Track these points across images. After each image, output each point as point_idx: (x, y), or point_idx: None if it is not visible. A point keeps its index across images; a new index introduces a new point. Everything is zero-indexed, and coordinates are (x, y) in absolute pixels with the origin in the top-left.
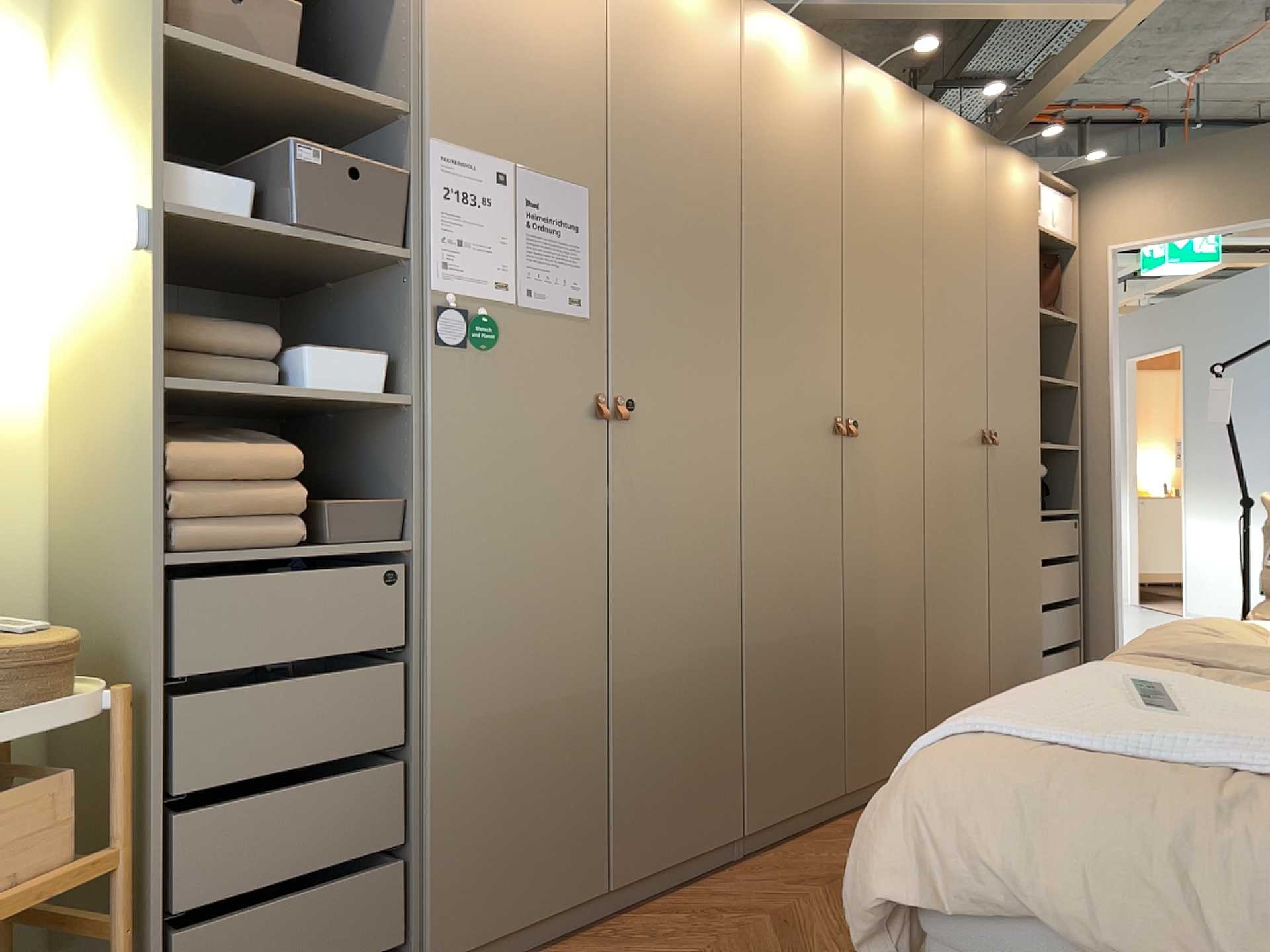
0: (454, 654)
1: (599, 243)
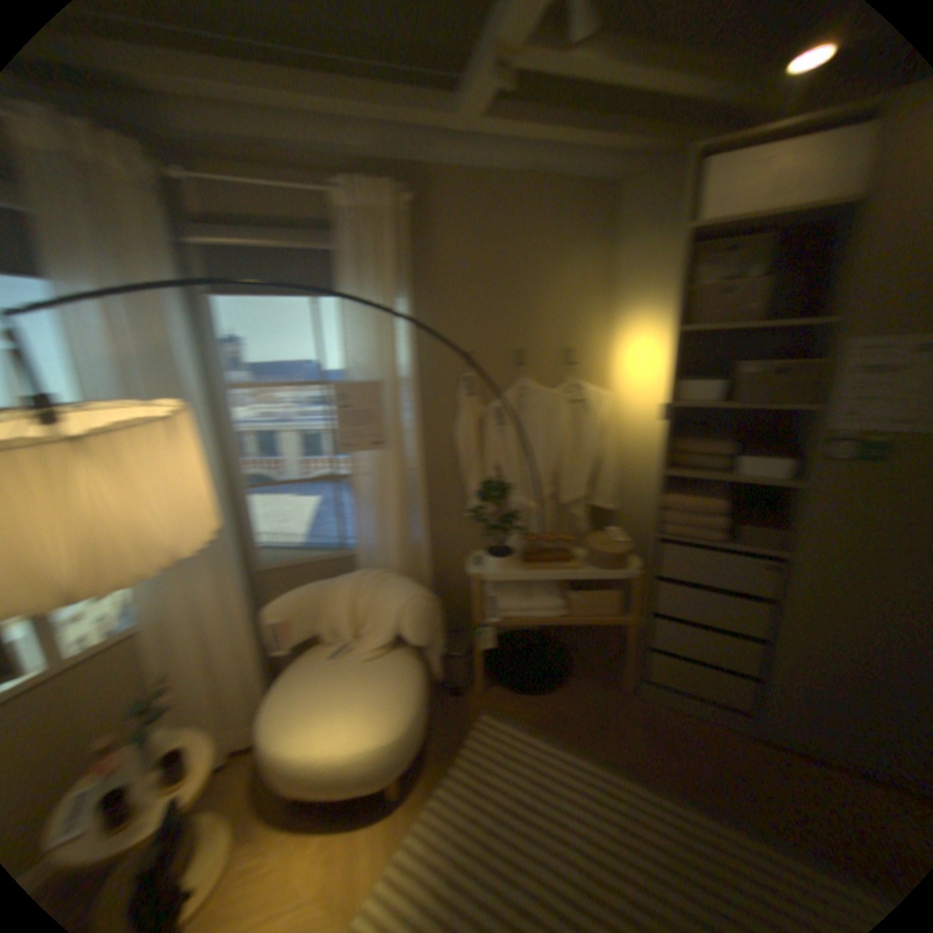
0: (811, 615)
1: None
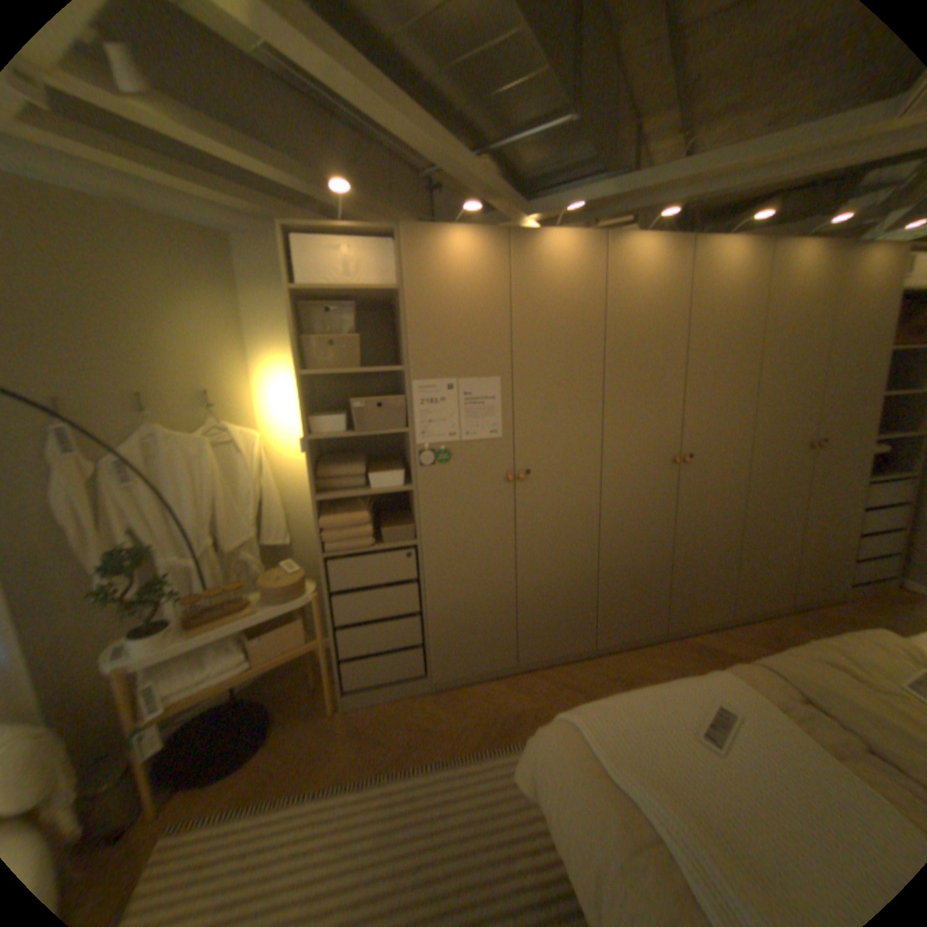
0: (438, 580)
1: (506, 402)
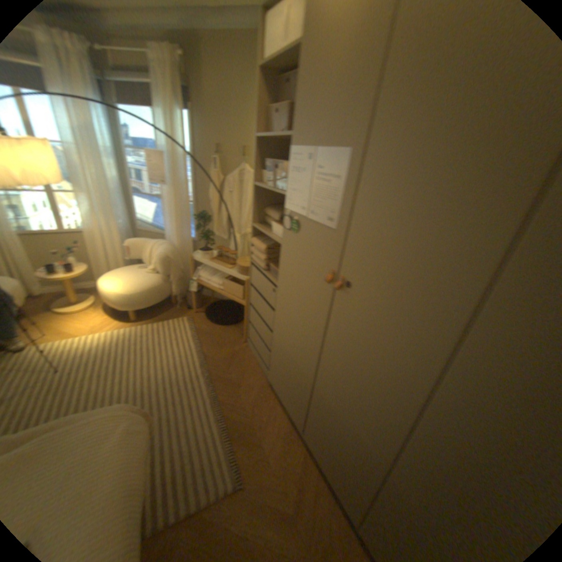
0: (277, 321)
1: (349, 186)
